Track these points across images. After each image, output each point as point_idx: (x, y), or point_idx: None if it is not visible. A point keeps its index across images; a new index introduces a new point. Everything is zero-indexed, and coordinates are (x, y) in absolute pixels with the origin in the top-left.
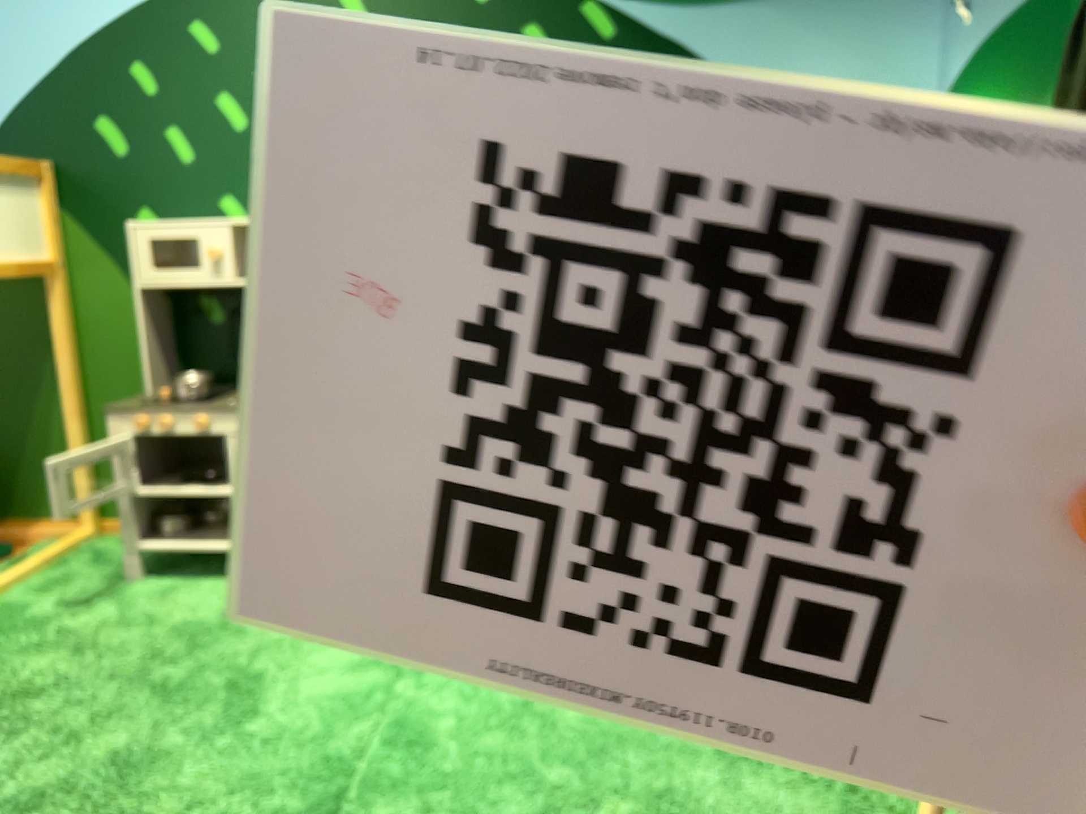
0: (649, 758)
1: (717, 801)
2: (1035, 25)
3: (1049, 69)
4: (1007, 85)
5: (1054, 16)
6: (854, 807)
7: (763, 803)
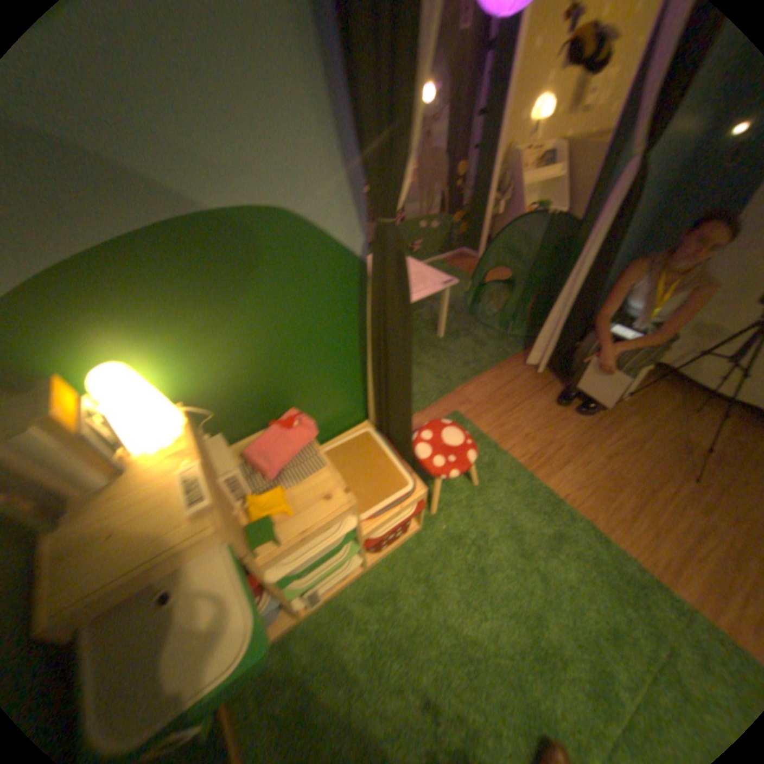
0: (510, 579)
1: (508, 543)
2: (185, 244)
3: (231, 277)
4: (157, 297)
5: (217, 237)
6: (475, 506)
7: (496, 530)
